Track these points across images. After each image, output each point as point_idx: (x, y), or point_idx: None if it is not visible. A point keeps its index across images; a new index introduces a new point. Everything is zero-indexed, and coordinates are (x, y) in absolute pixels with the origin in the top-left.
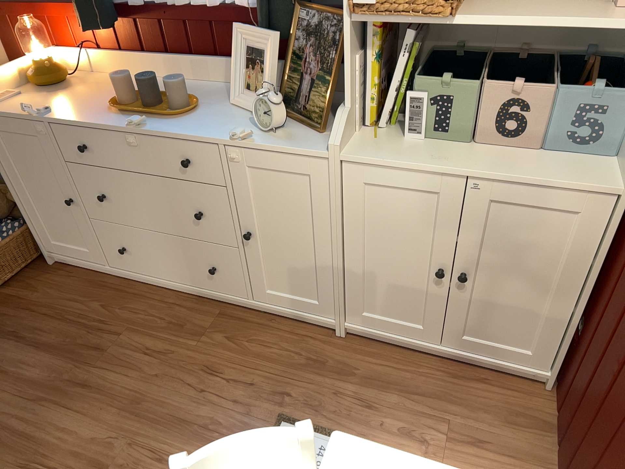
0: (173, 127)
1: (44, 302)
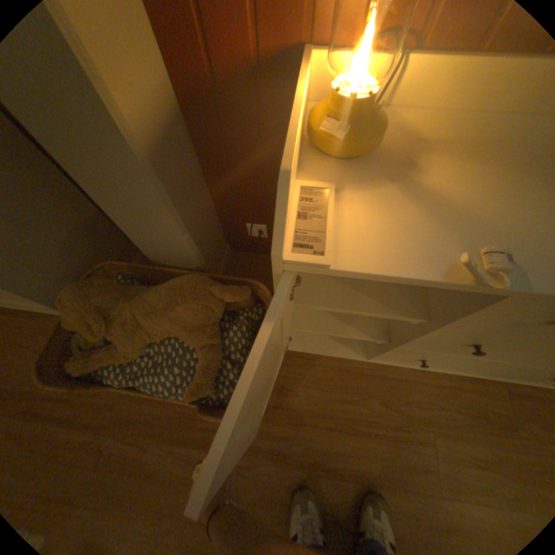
0: None
1: (315, 411)
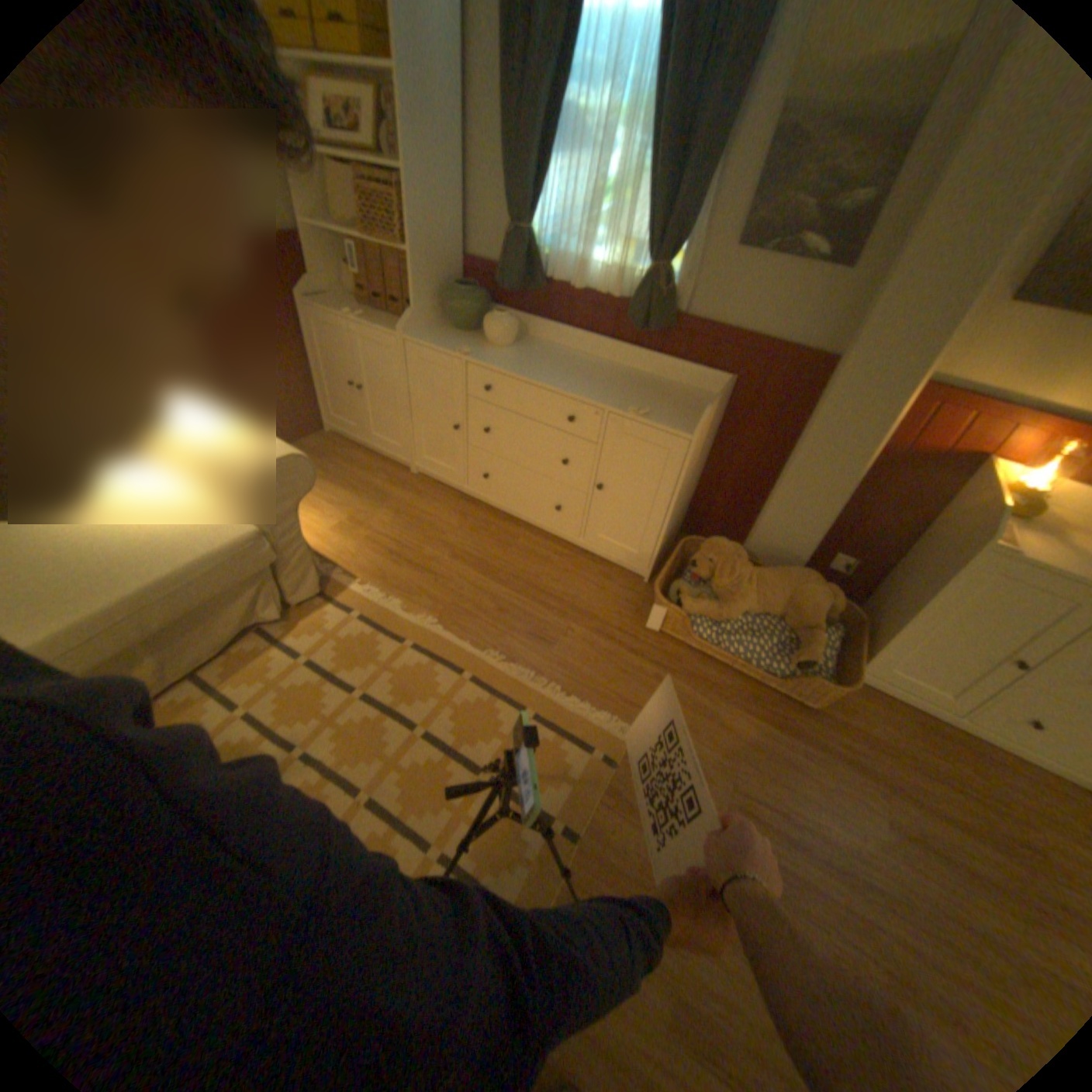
0: None
1: (895, 748)
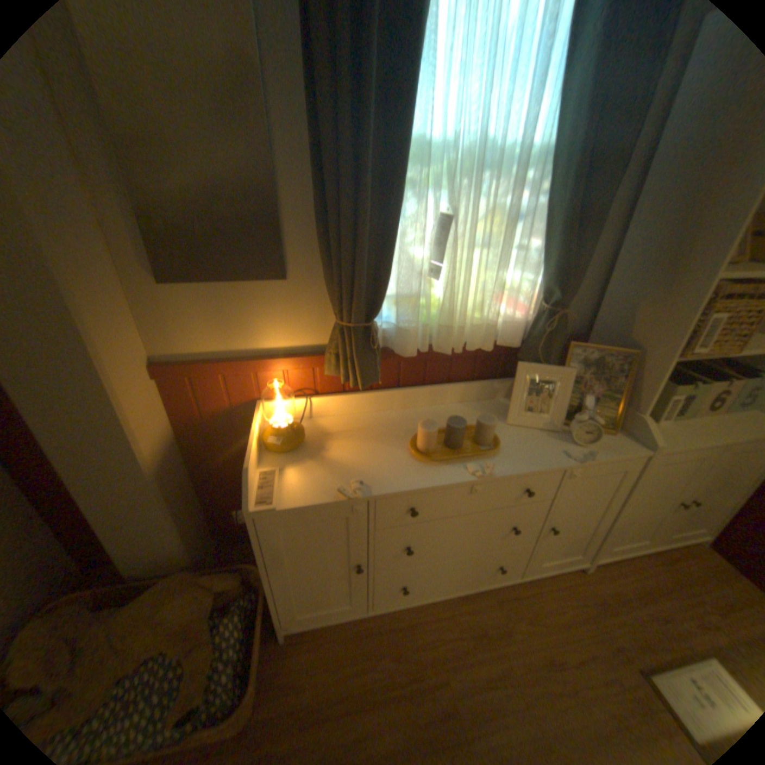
0: (516, 466)
1: (327, 700)
